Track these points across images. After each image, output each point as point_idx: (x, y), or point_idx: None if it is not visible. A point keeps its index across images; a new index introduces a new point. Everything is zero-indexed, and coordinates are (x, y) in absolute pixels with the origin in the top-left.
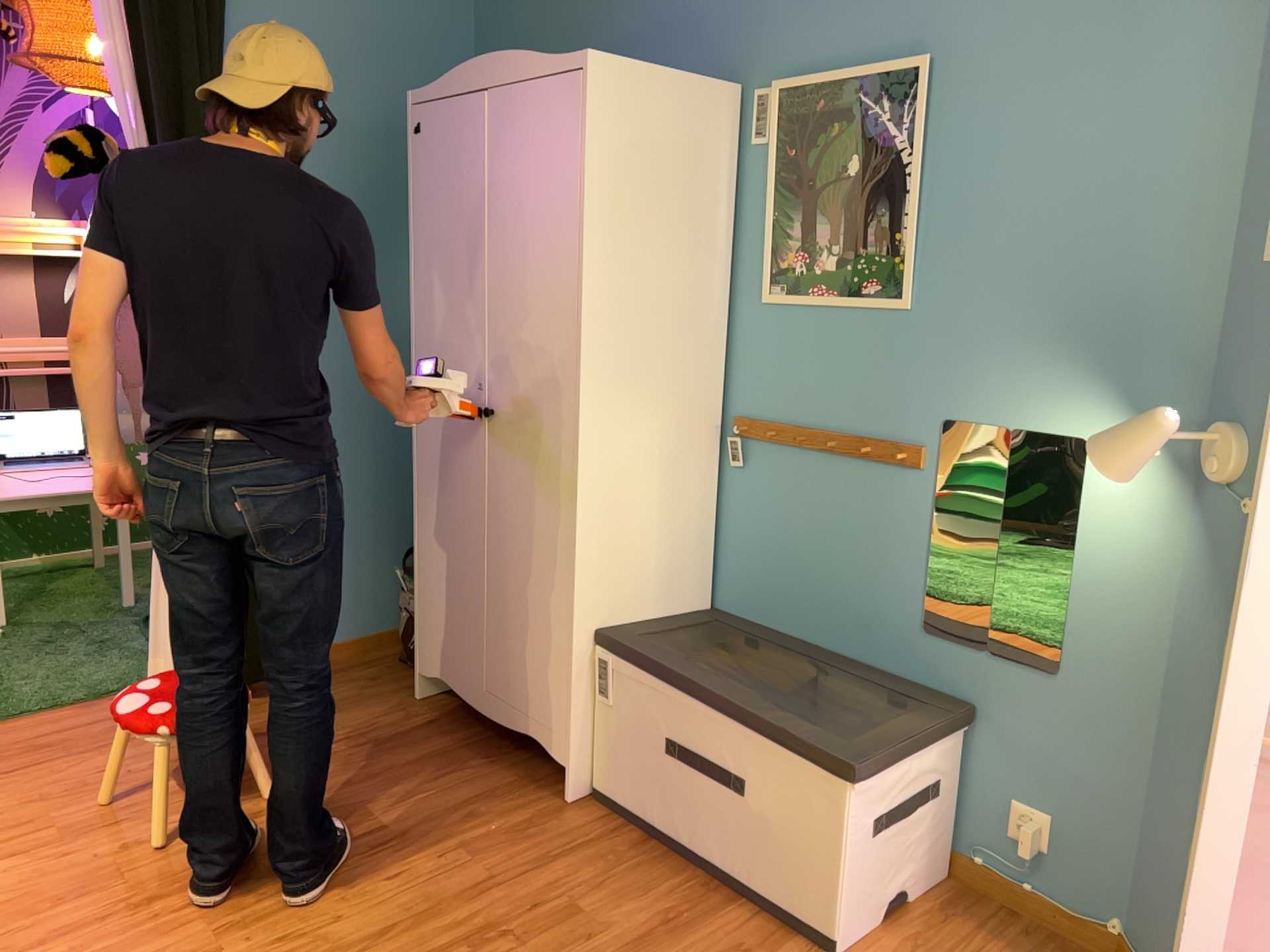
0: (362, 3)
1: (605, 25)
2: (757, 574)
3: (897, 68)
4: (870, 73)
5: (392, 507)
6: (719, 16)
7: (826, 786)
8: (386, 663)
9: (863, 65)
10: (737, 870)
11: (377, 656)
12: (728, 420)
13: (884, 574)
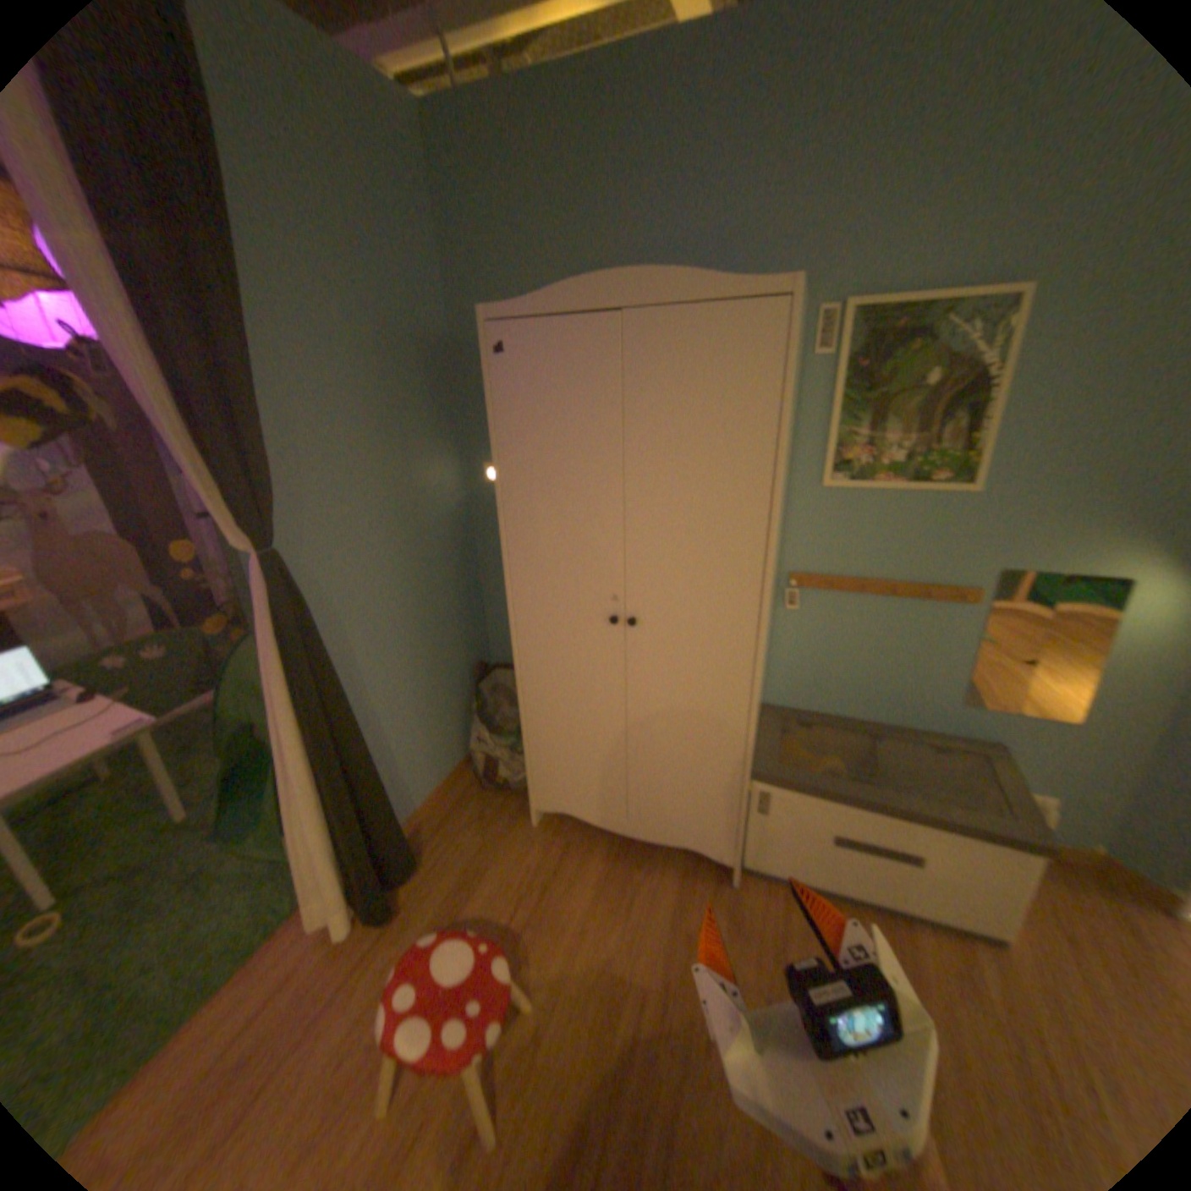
0: (342, 188)
1: (622, 229)
2: (808, 678)
3: (998, 290)
4: (966, 292)
5: (446, 674)
6: (776, 227)
7: (1023, 862)
8: (477, 795)
9: (951, 284)
10: (913, 910)
11: (464, 791)
12: (779, 575)
13: (933, 672)
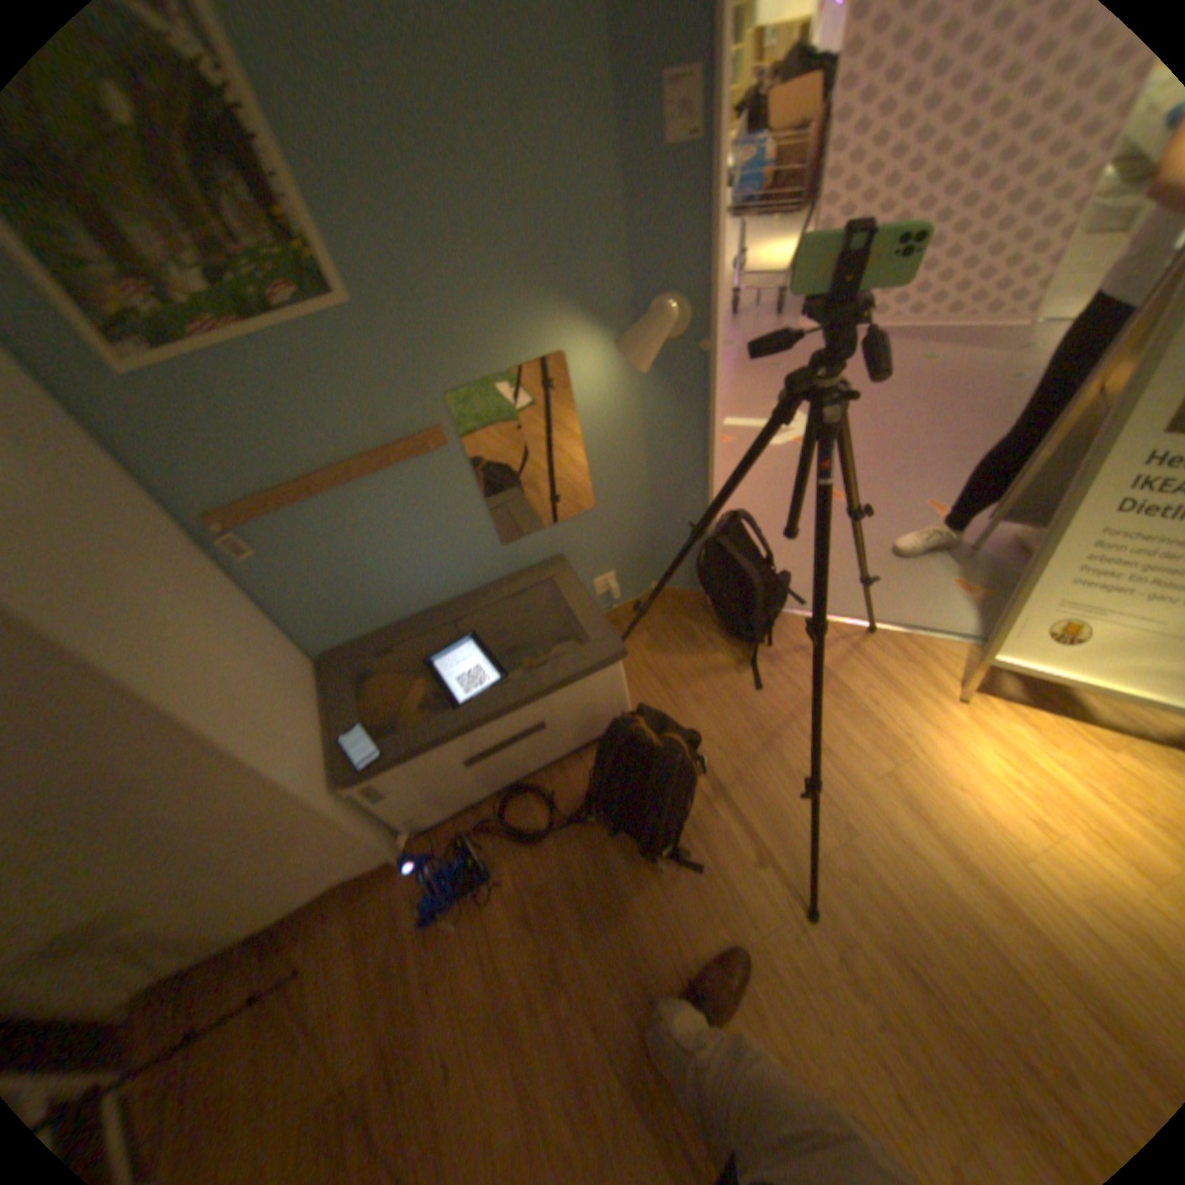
0: None
1: None
2: (343, 612)
3: None
4: None
5: None
6: None
7: (601, 676)
8: None
9: None
10: (554, 756)
11: None
12: (193, 526)
13: (457, 534)
